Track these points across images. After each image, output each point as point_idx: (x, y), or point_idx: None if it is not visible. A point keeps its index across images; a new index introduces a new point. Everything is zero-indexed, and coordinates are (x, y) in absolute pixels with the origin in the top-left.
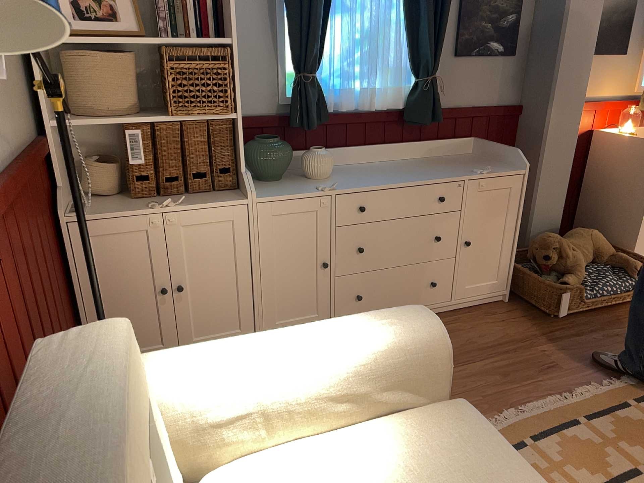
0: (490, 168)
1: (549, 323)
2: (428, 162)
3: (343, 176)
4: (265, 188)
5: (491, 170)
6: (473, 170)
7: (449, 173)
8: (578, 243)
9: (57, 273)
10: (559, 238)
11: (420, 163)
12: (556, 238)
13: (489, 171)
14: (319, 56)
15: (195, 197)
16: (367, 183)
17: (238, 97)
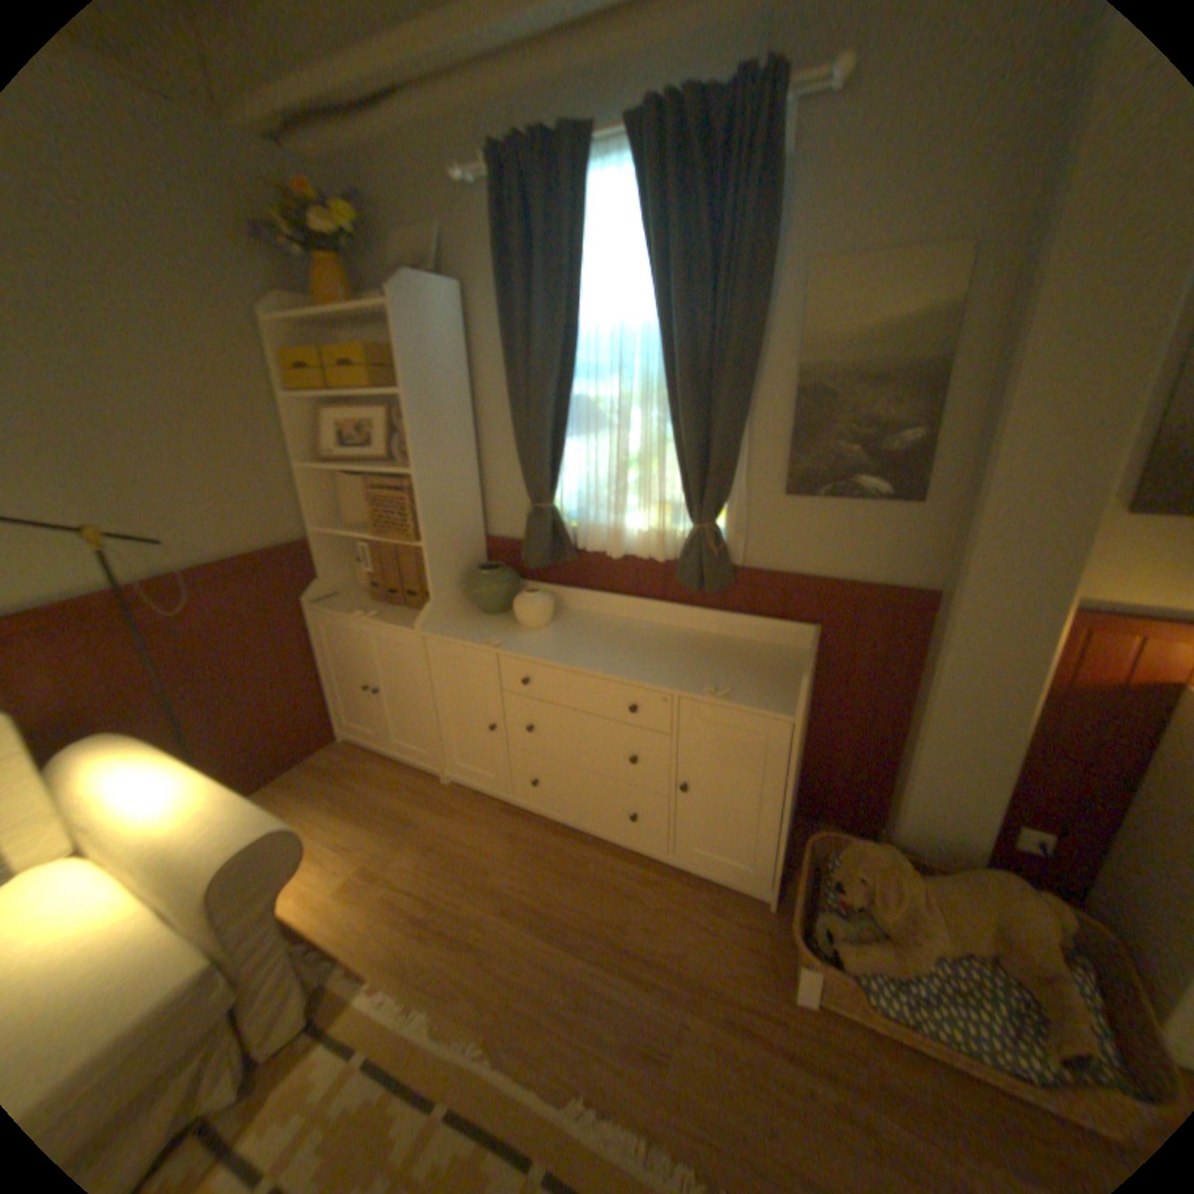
0: (727, 692)
1: (780, 1000)
2: (704, 645)
3: (555, 632)
4: (461, 622)
5: (723, 695)
6: (717, 682)
7: (671, 675)
8: (958, 903)
9: (280, 646)
10: (900, 869)
11: (690, 642)
12: (881, 866)
13: (731, 696)
14: (553, 483)
15: (404, 612)
16: (547, 651)
17: (421, 526)
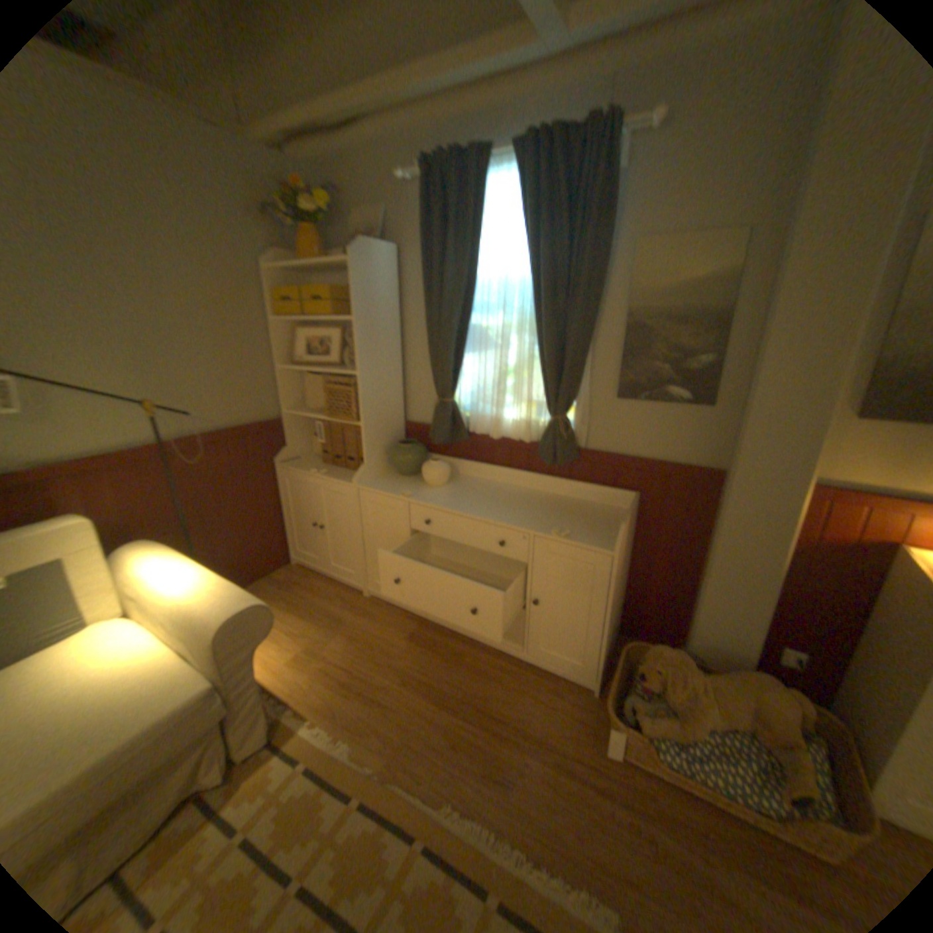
0: (567, 533)
1: (596, 754)
2: (555, 503)
3: (450, 489)
4: (384, 480)
5: (564, 535)
6: (562, 527)
7: (529, 521)
8: (727, 692)
9: (258, 492)
10: (687, 666)
11: (546, 501)
12: (672, 662)
13: (570, 536)
14: (454, 385)
15: (345, 471)
16: (443, 502)
17: (361, 411)
